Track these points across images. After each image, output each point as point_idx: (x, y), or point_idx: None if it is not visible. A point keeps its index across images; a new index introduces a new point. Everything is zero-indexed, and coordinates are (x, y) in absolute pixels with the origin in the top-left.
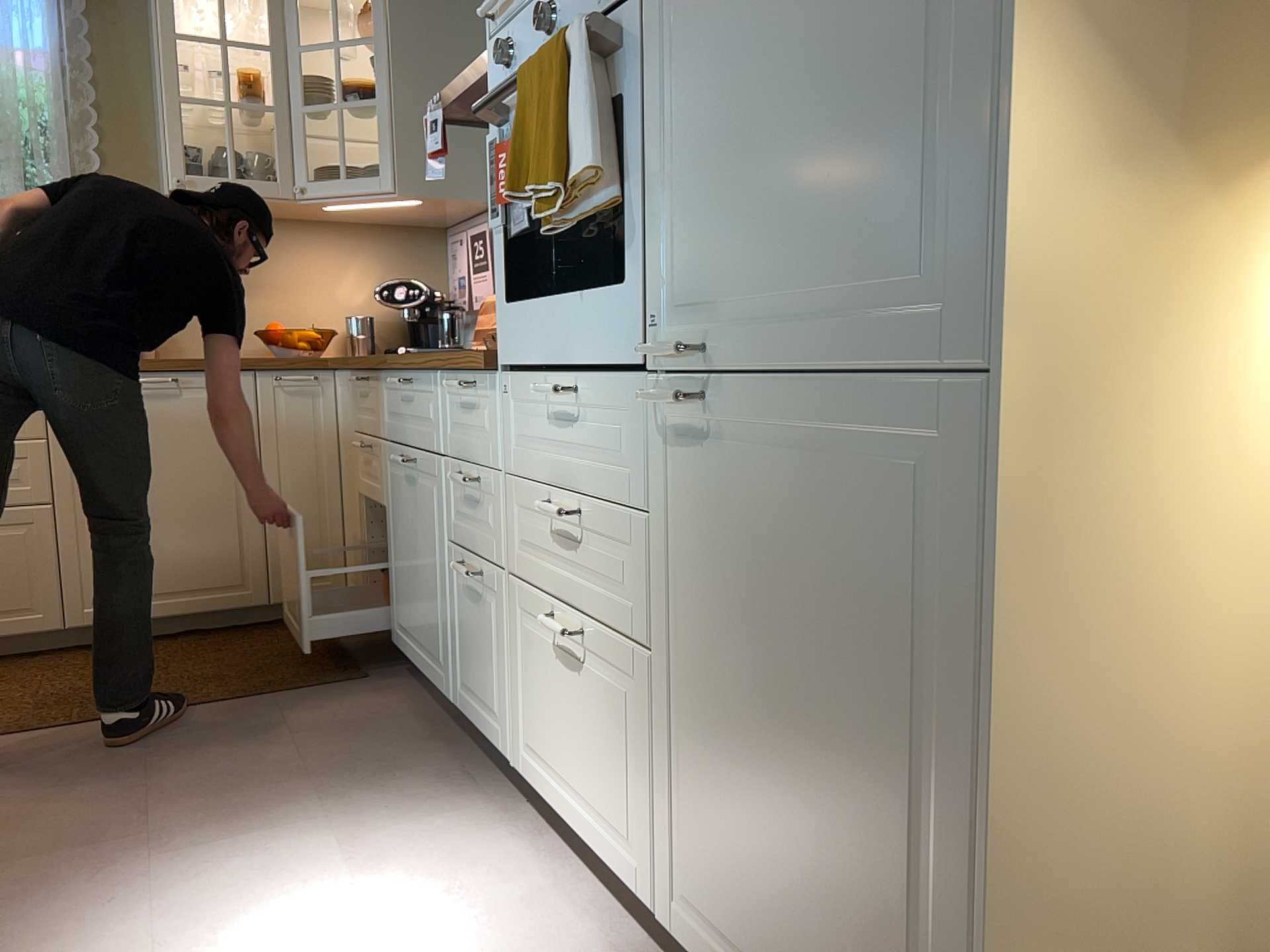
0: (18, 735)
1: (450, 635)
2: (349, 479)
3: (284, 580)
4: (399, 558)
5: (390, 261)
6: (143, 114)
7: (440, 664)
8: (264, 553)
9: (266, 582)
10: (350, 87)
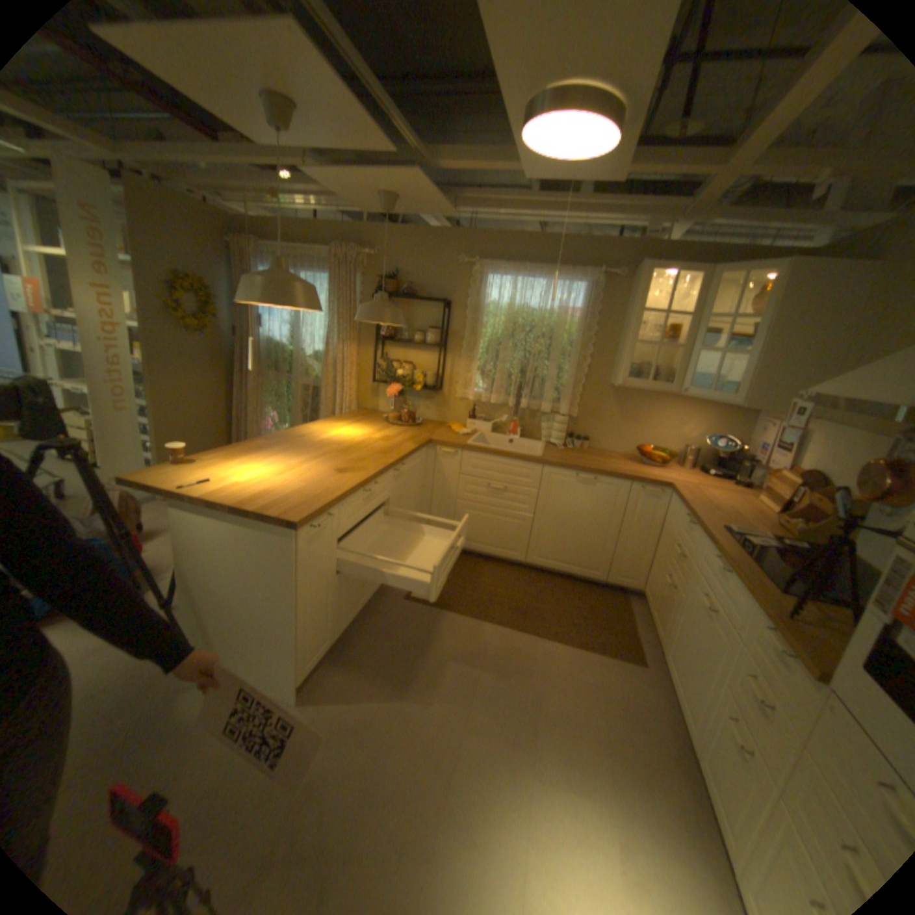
0: (500, 626)
1: (710, 729)
2: (664, 548)
3: (616, 575)
4: (685, 634)
5: (720, 419)
6: (614, 337)
7: (695, 725)
8: (611, 561)
9: (608, 573)
10: (733, 332)
